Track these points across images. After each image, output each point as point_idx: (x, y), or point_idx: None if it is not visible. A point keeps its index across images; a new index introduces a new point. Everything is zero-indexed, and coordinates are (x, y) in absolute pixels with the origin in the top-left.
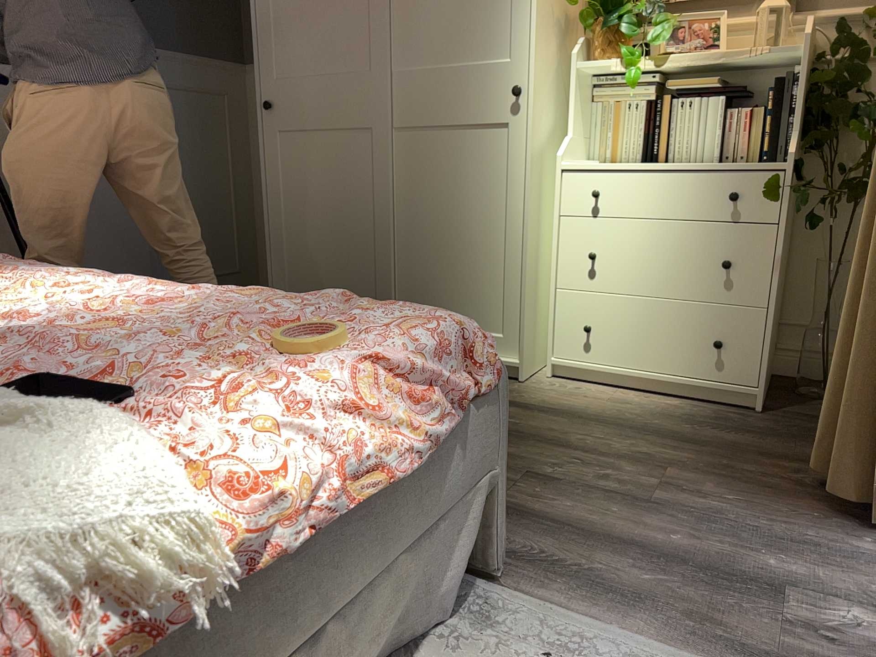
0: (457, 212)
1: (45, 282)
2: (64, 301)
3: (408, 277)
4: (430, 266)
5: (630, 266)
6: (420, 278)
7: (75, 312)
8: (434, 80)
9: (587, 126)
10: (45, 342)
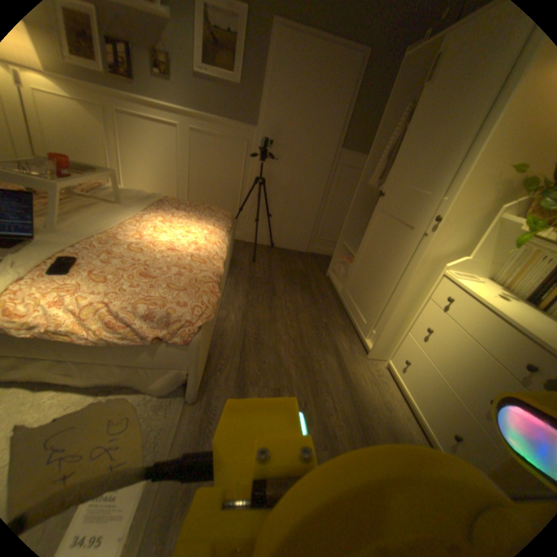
0: (389, 266)
1: (202, 226)
2: (179, 235)
3: (363, 282)
4: (371, 283)
5: (444, 351)
6: (366, 285)
7: (166, 240)
8: (413, 196)
9: (503, 257)
10: (116, 246)
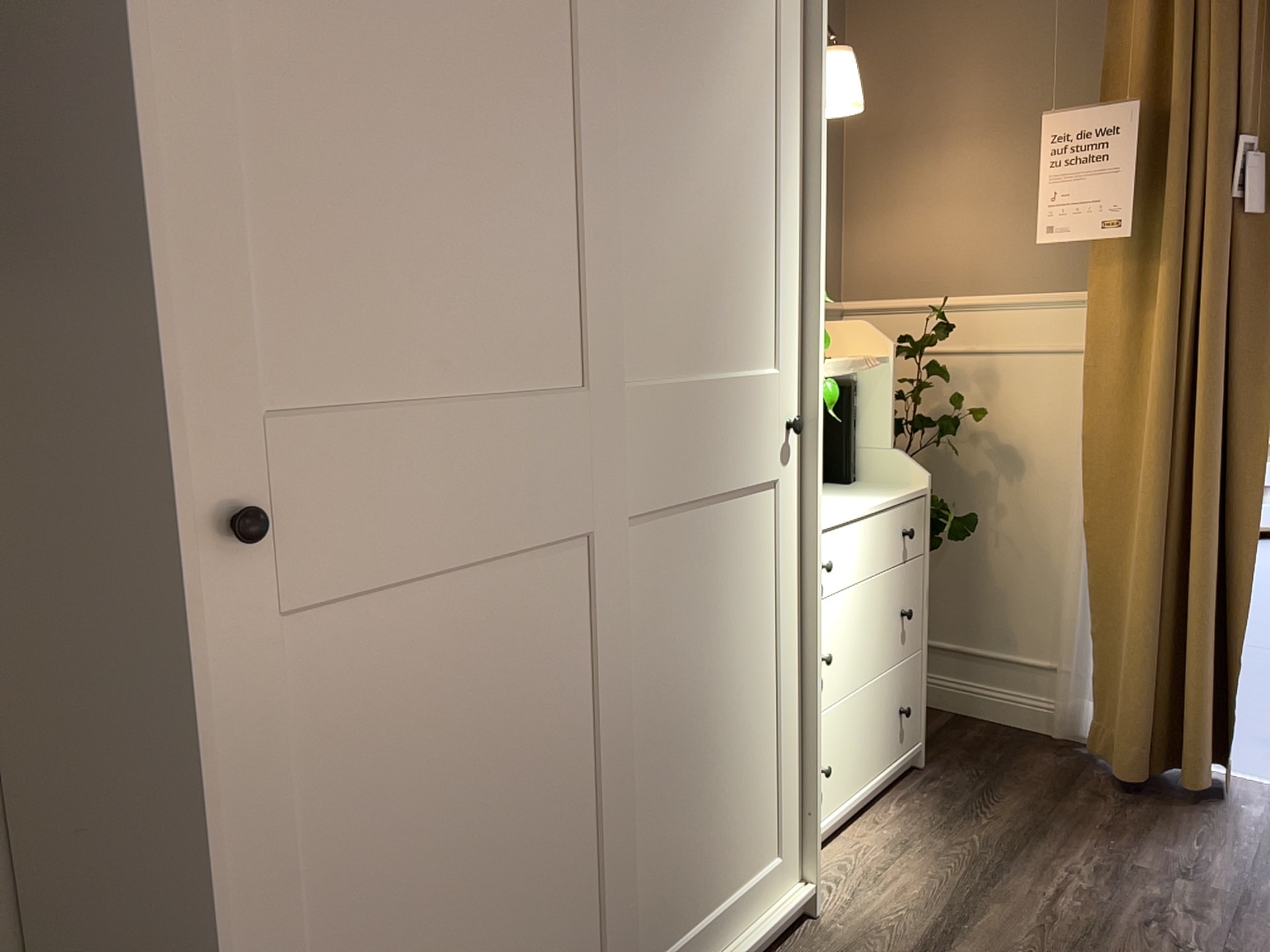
0: (718, 669)
1: None
2: None
3: (643, 861)
4: (681, 806)
5: (848, 654)
6: (664, 848)
7: None
8: (687, 404)
9: None
10: None
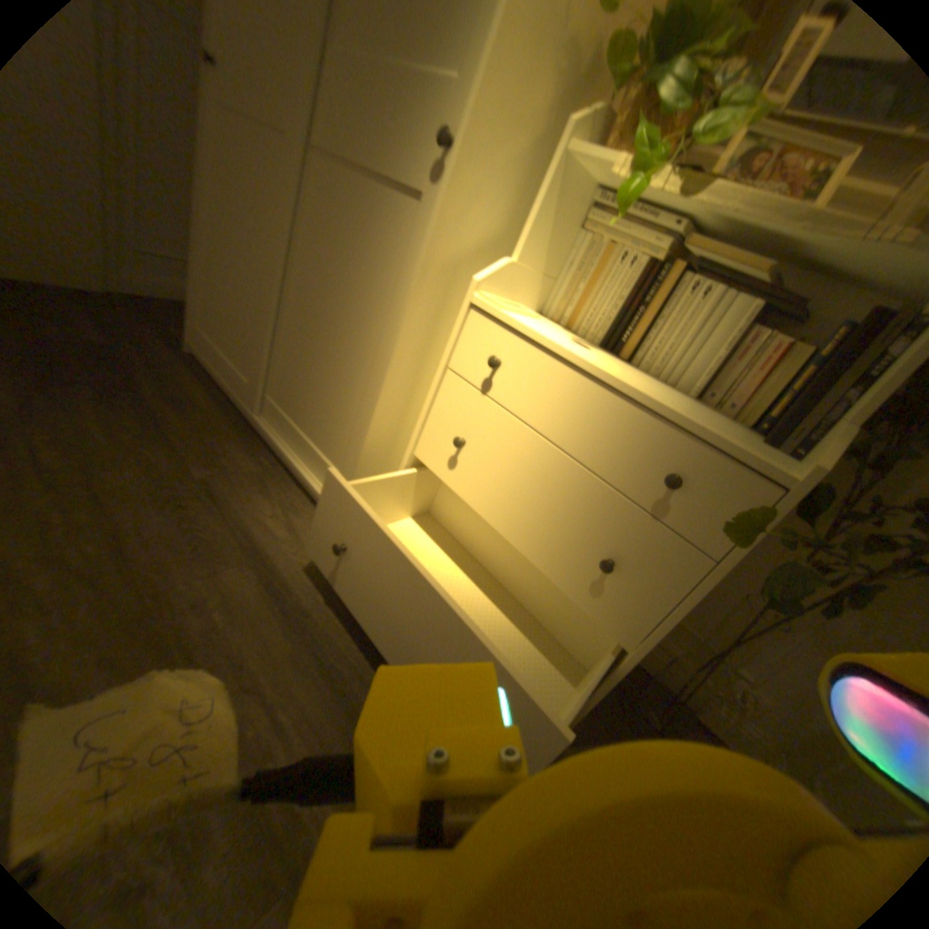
0: (341, 302)
1: None
2: None
3: (286, 354)
4: (305, 353)
5: (495, 480)
6: (294, 362)
7: None
8: (365, 82)
9: (558, 261)
10: None
